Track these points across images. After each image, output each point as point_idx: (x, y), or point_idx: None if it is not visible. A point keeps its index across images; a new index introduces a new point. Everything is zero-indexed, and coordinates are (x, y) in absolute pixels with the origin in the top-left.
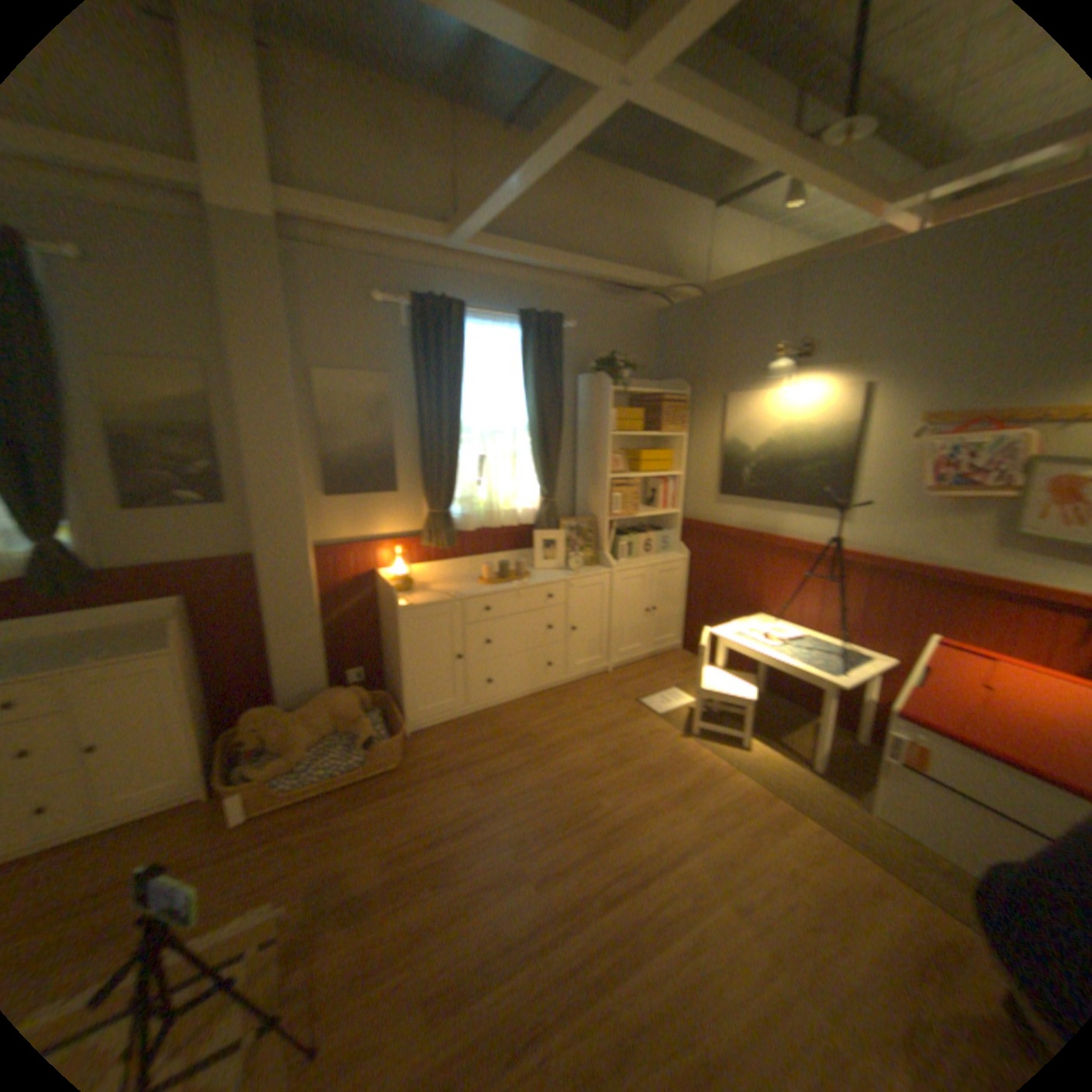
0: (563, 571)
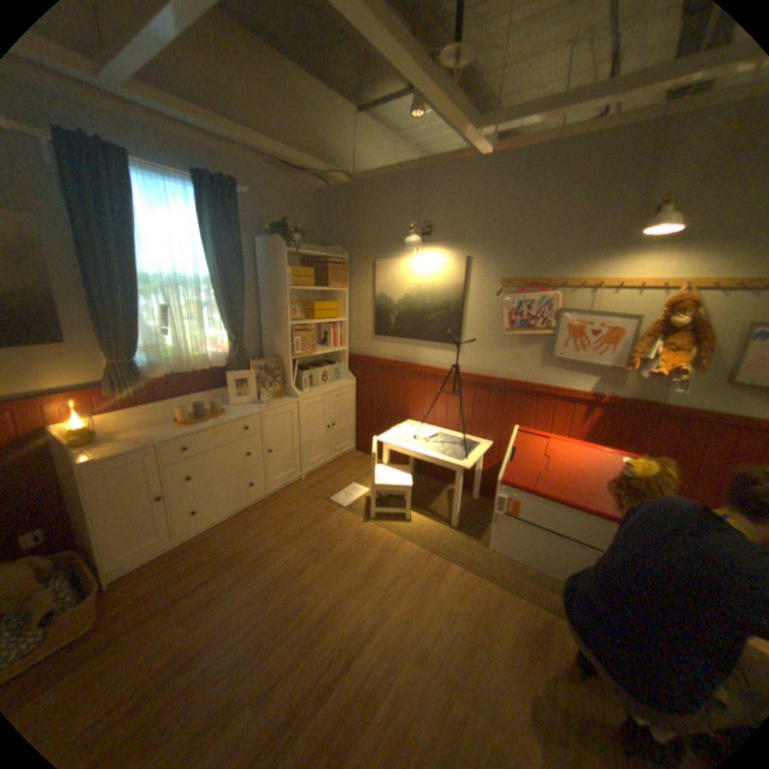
0: (255, 404)
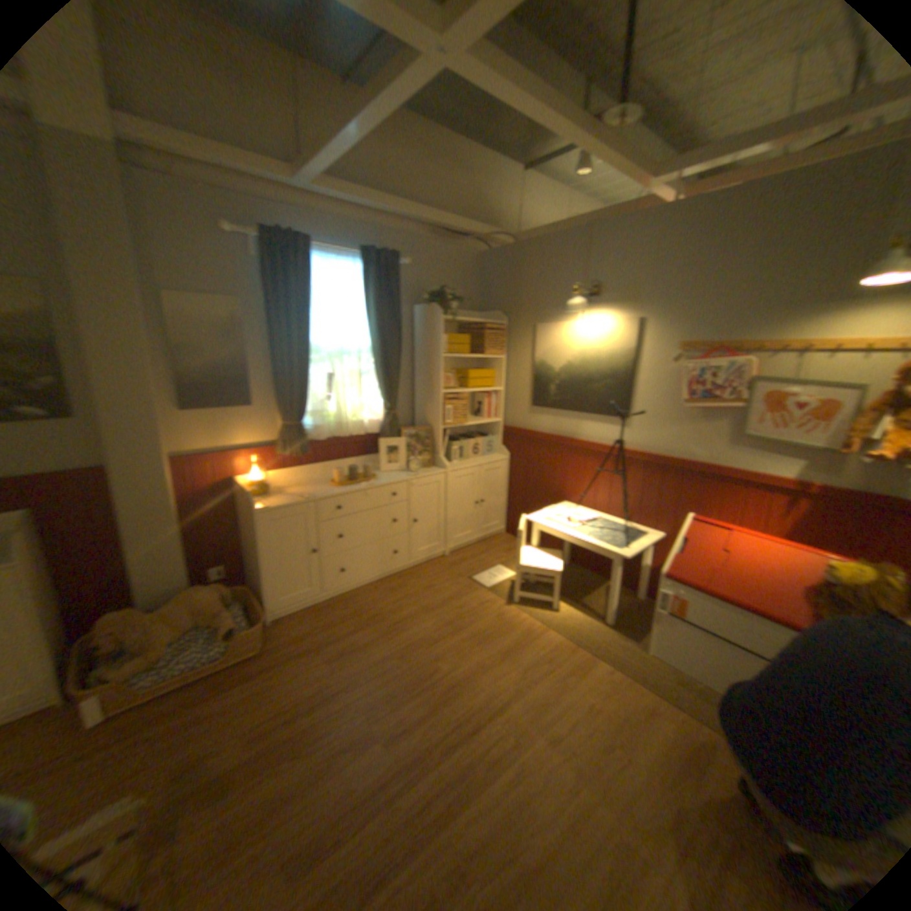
0: (405, 472)
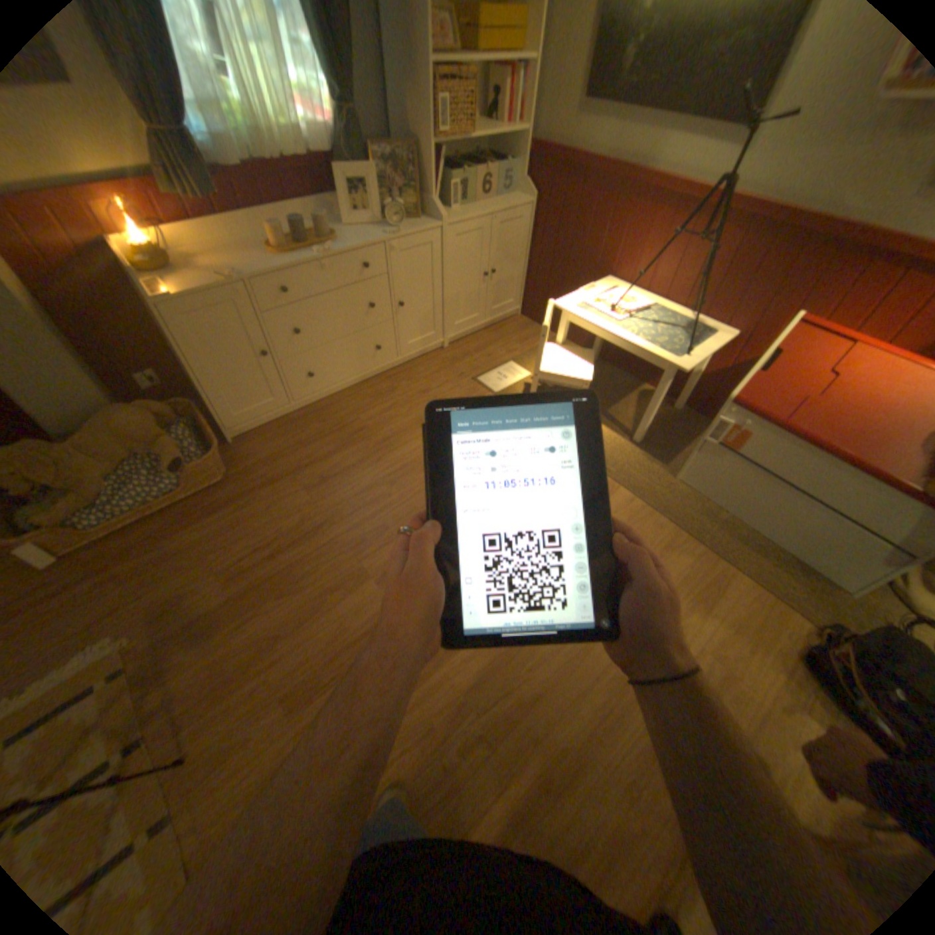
0: (380, 227)
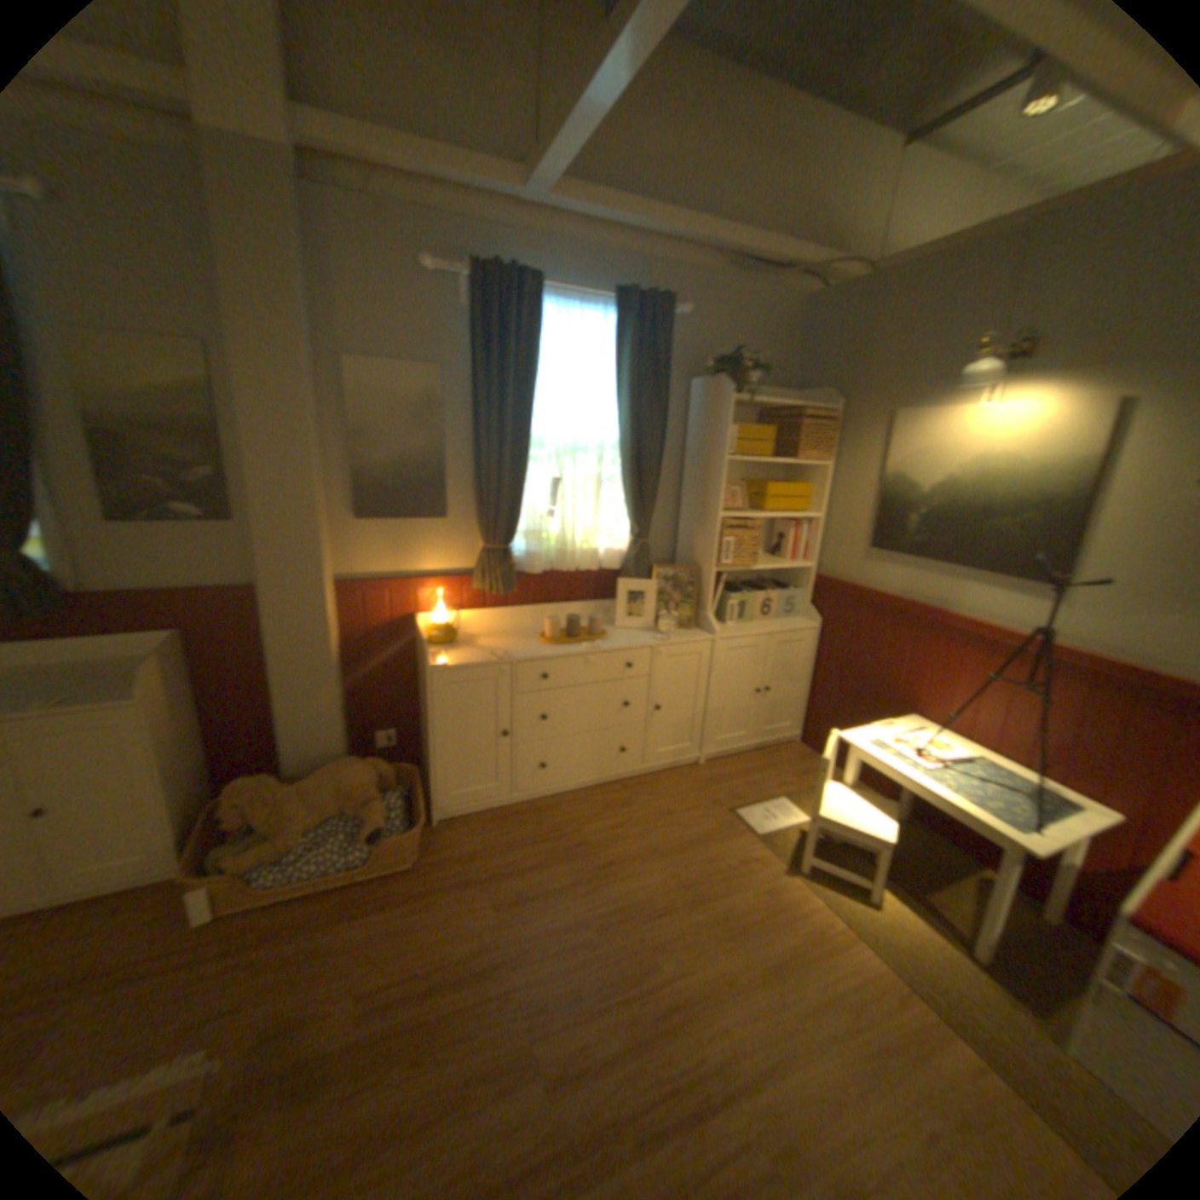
0: (649, 632)
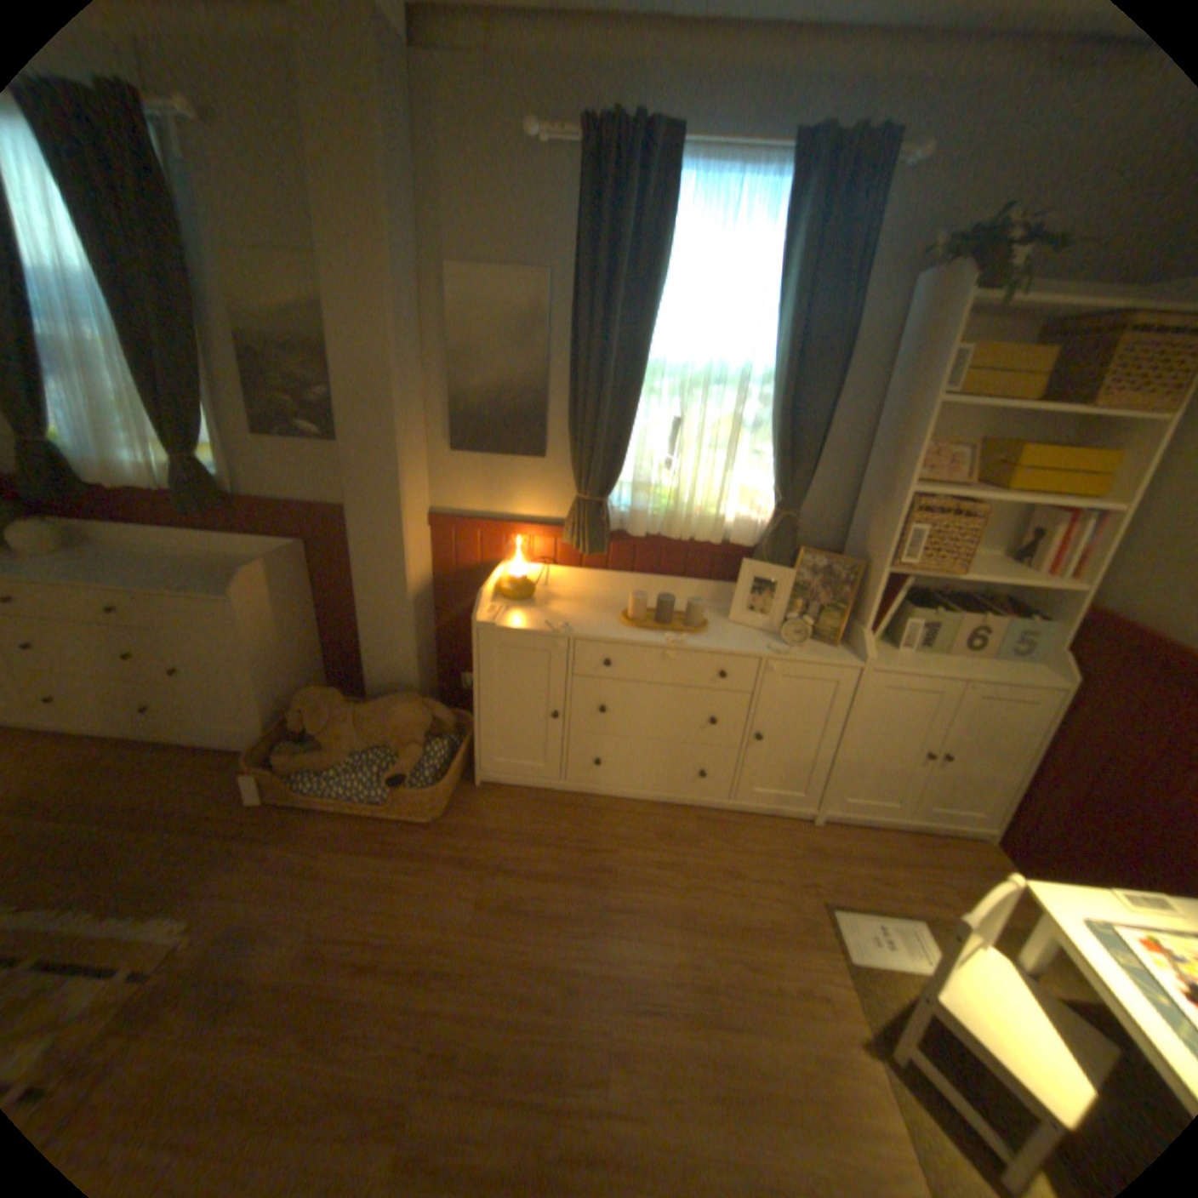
0: (772, 637)
